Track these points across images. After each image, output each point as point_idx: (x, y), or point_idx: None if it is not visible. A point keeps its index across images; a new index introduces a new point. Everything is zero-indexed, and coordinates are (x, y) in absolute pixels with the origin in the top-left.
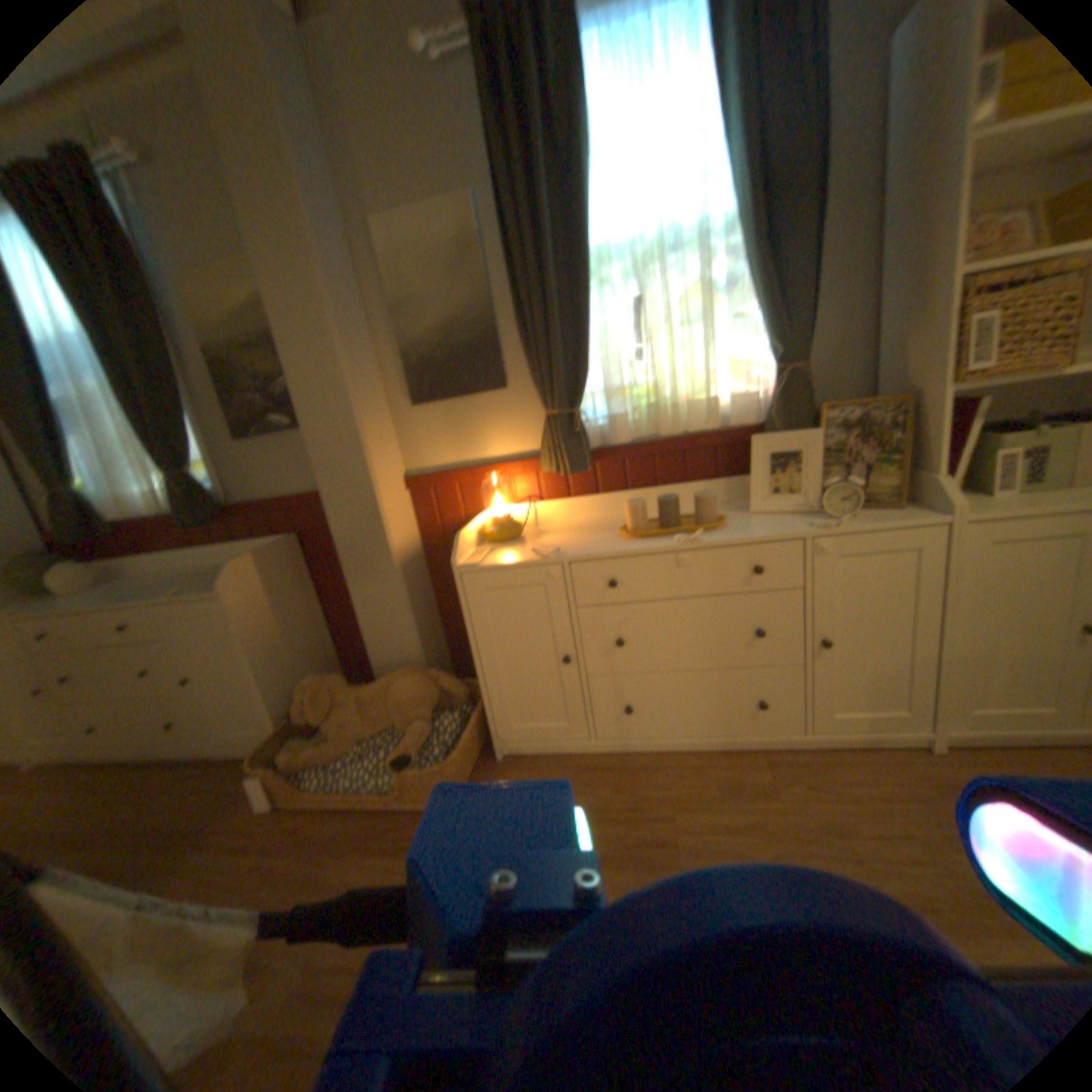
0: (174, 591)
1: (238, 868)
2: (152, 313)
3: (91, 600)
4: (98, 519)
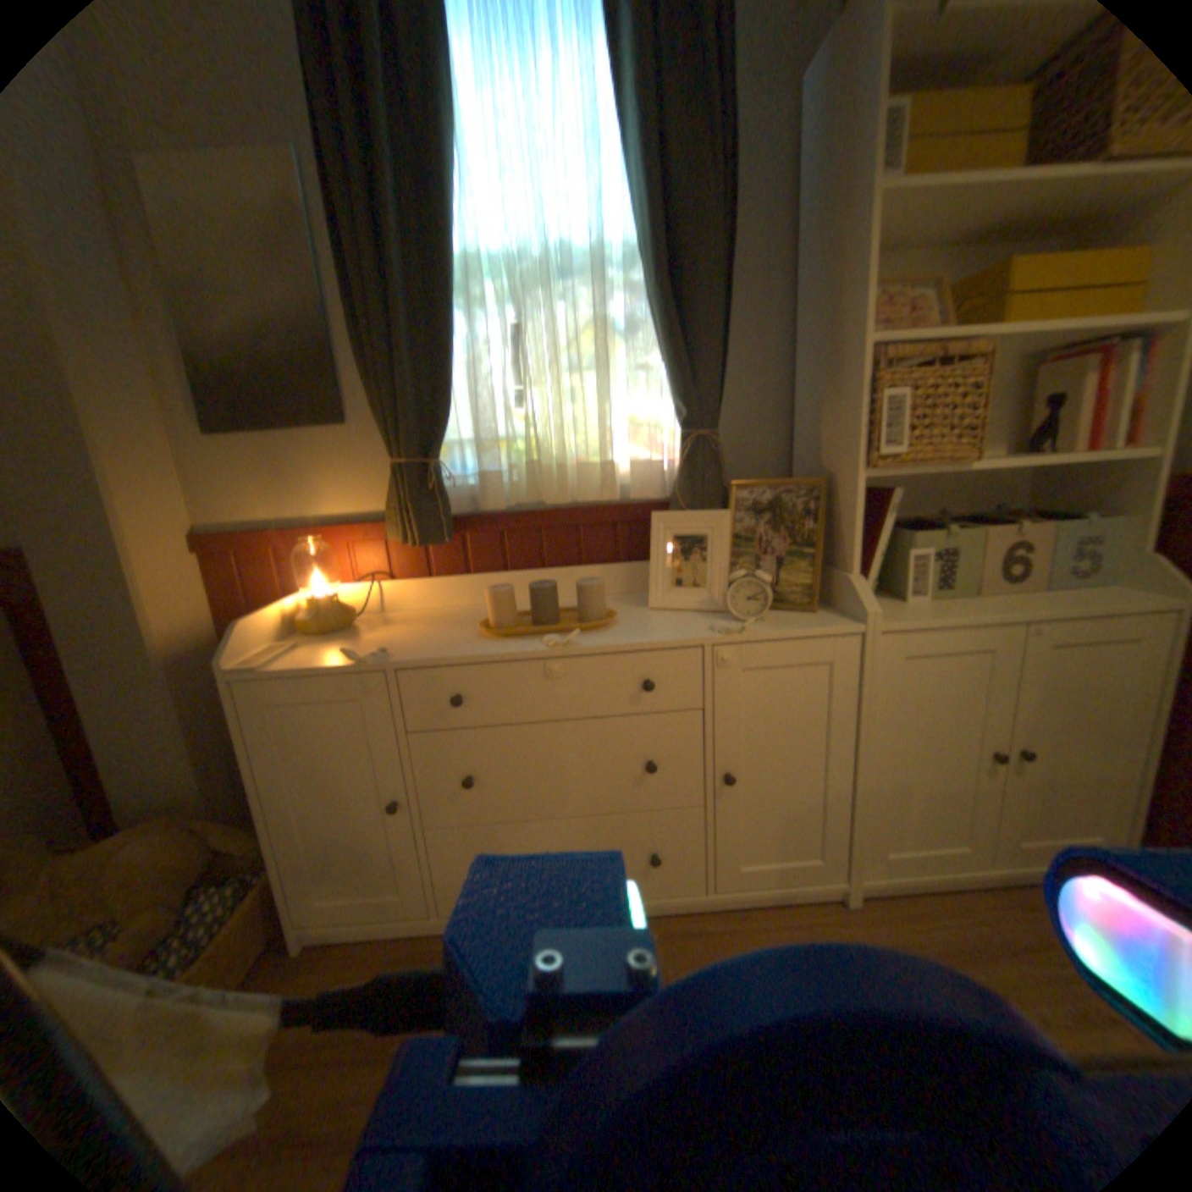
0: None
1: None
2: None
3: None
4: None
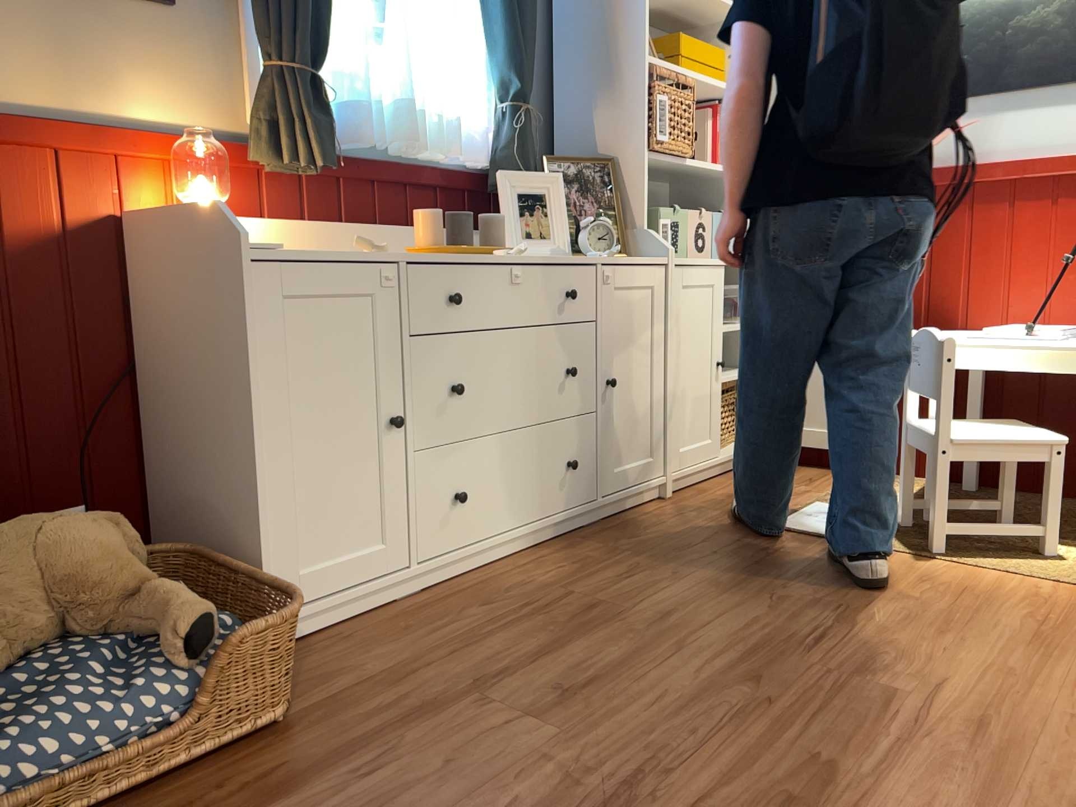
0: None
1: None
2: None
3: None
4: None
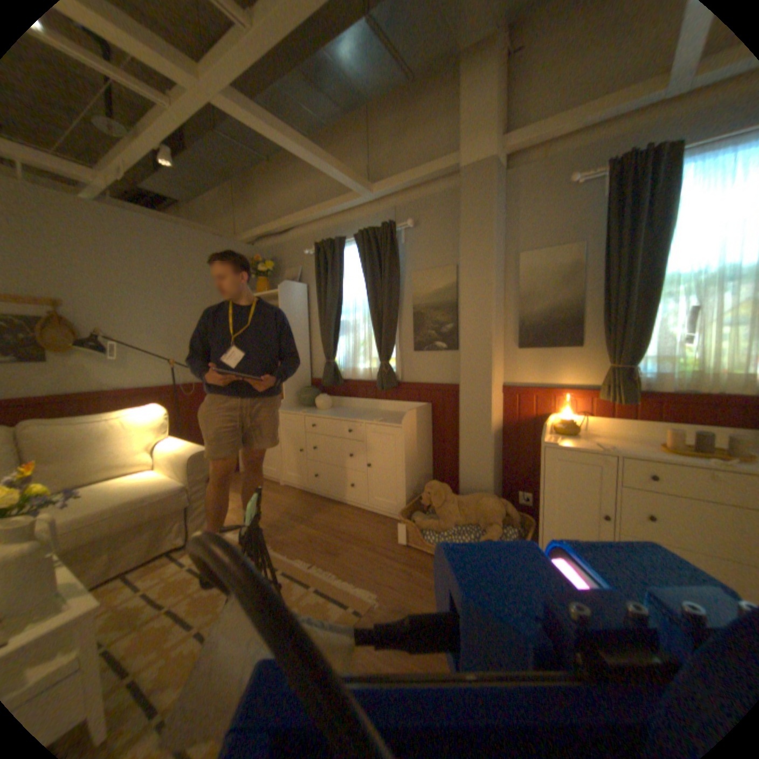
0: (379, 420)
1: (392, 568)
2: (396, 290)
3: (336, 415)
4: (338, 378)
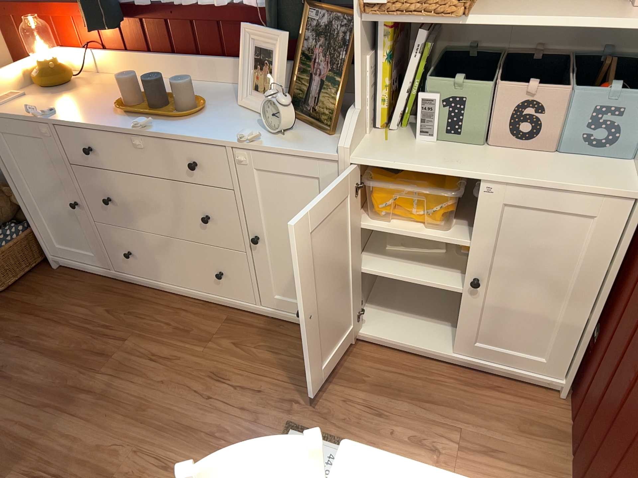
0: None
1: None
2: None
3: None
4: None
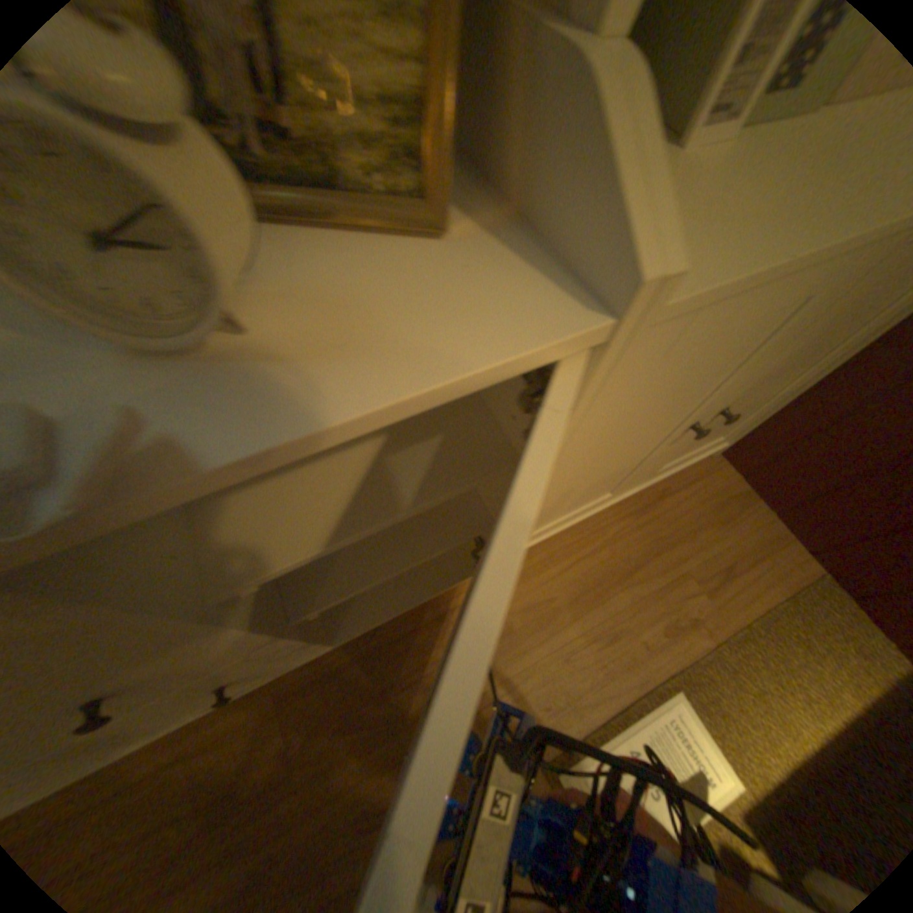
0: None
1: None
2: None
3: None
4: None
